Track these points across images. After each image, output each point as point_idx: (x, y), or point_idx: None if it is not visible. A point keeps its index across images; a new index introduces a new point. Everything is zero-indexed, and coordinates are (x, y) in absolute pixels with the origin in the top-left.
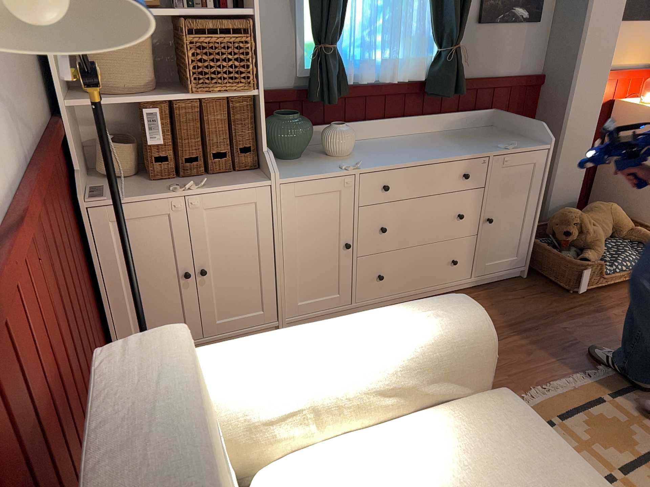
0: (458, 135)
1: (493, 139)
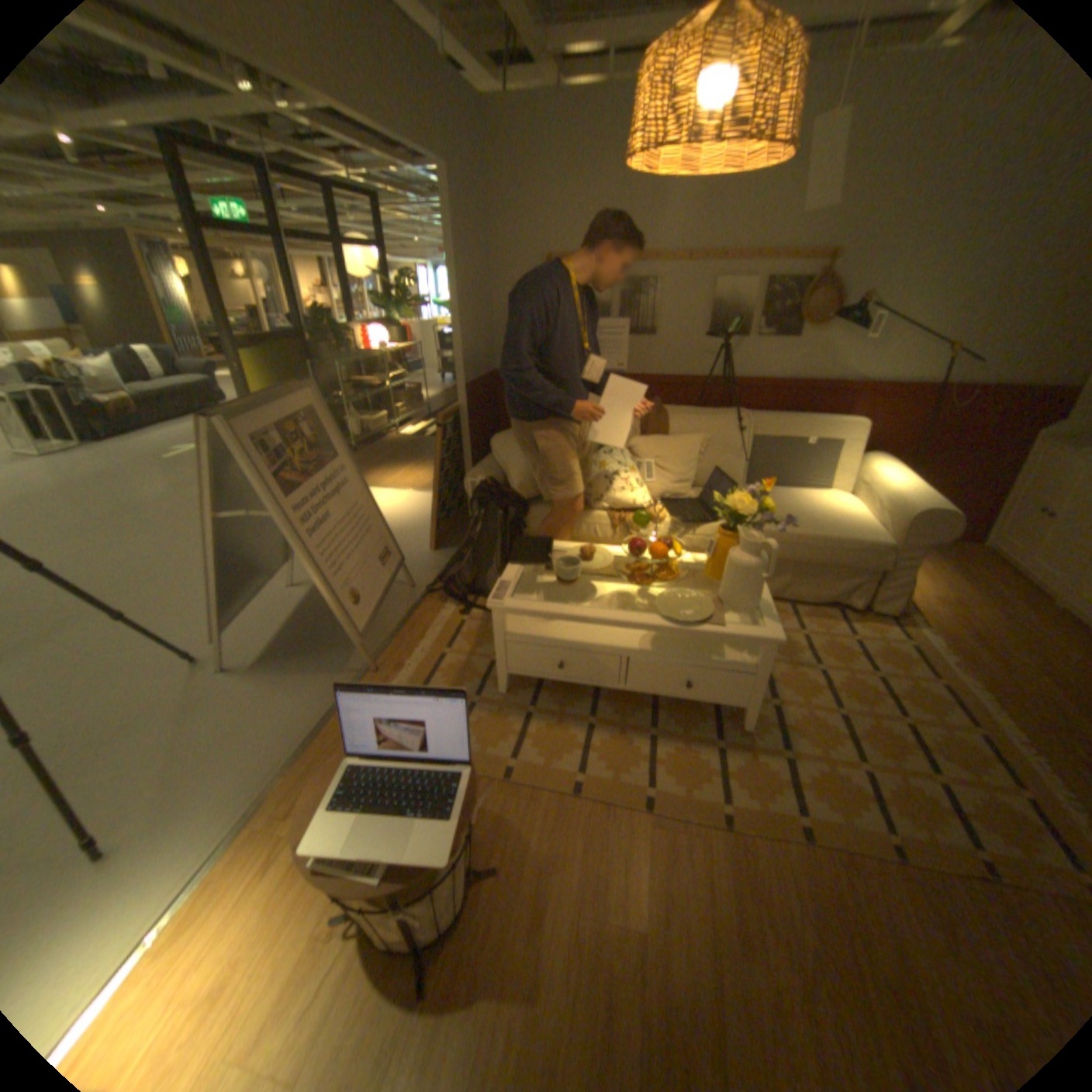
0: None
1: None
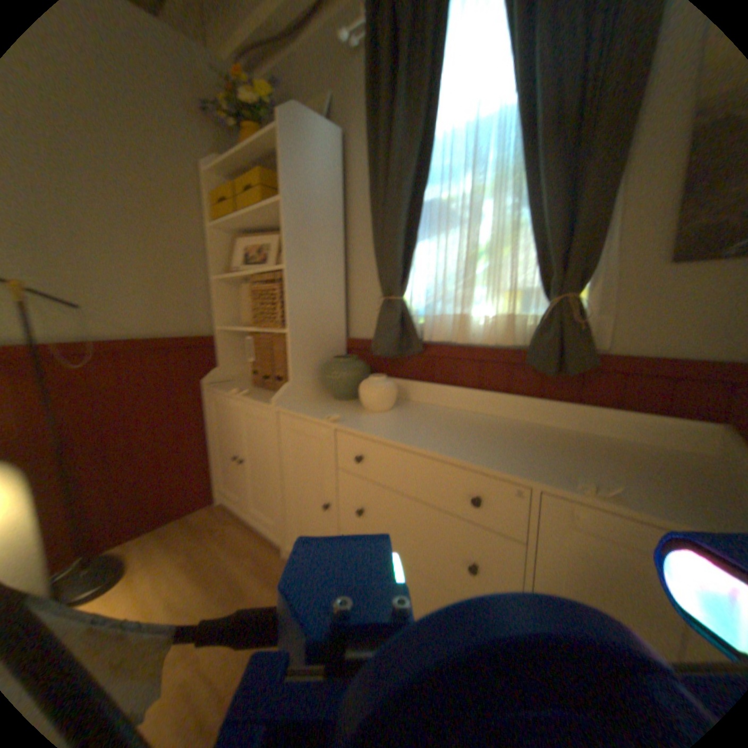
0: (583, 443)
1: (625, 471)
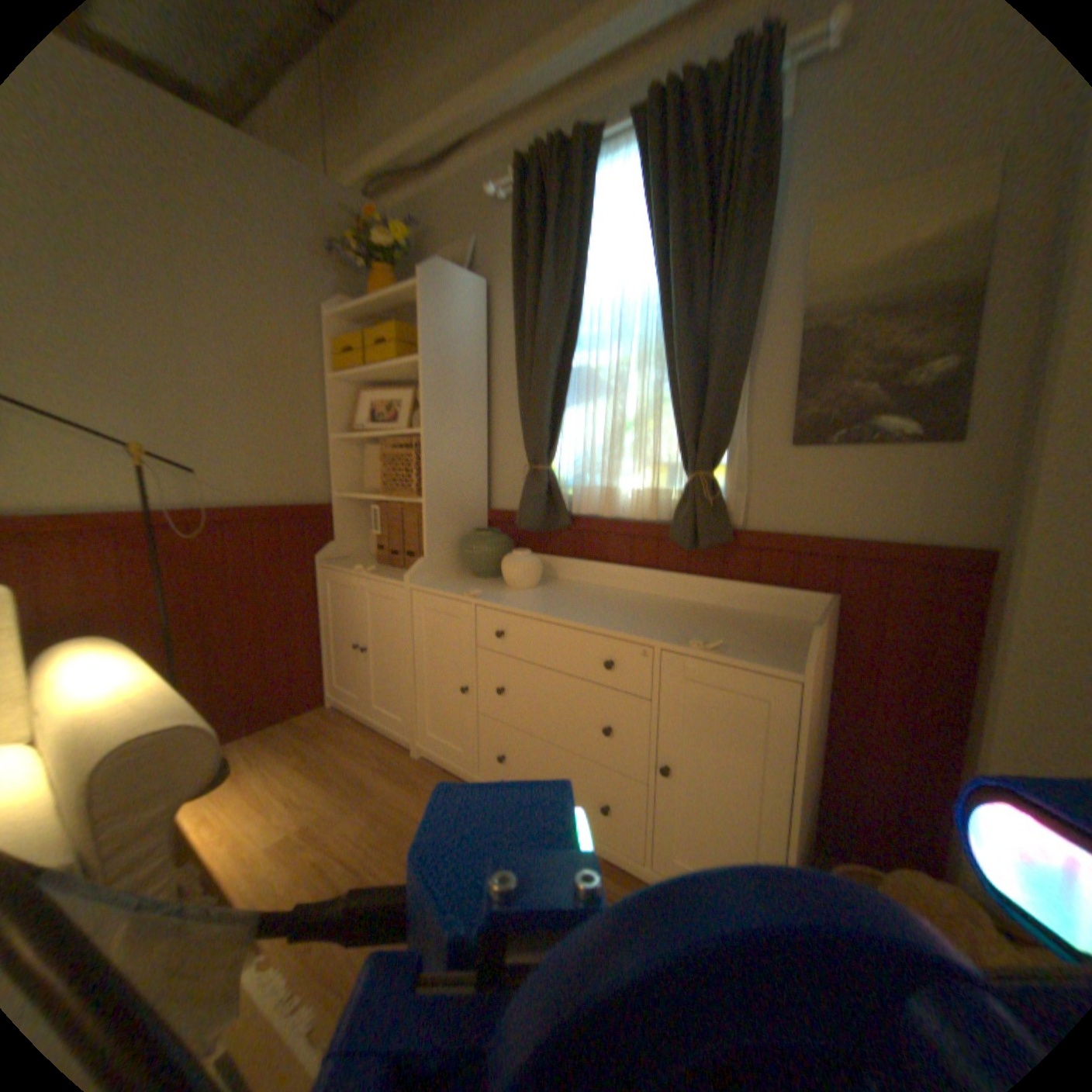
0: (717, 615)
1: (739, 634)
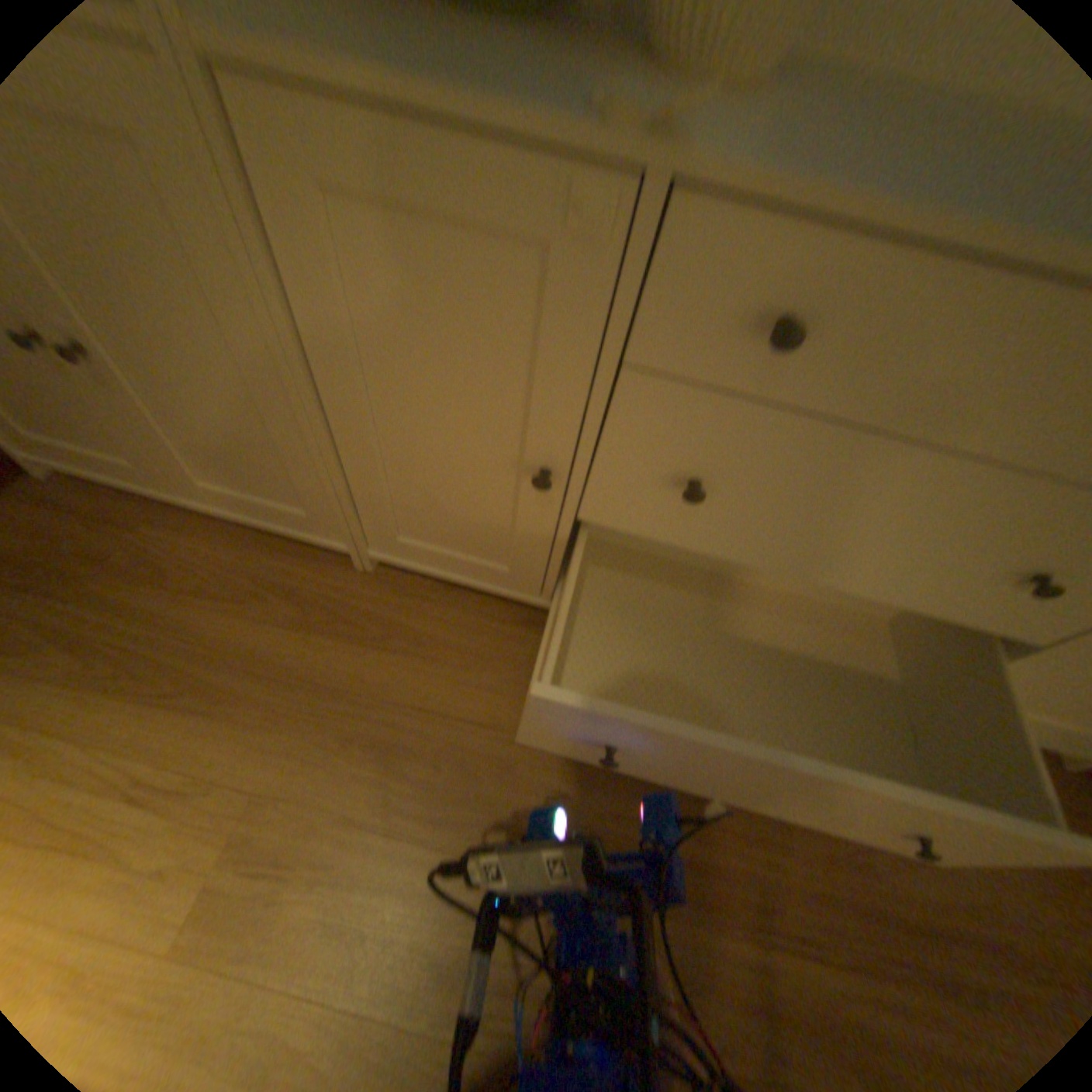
0: None
1: None
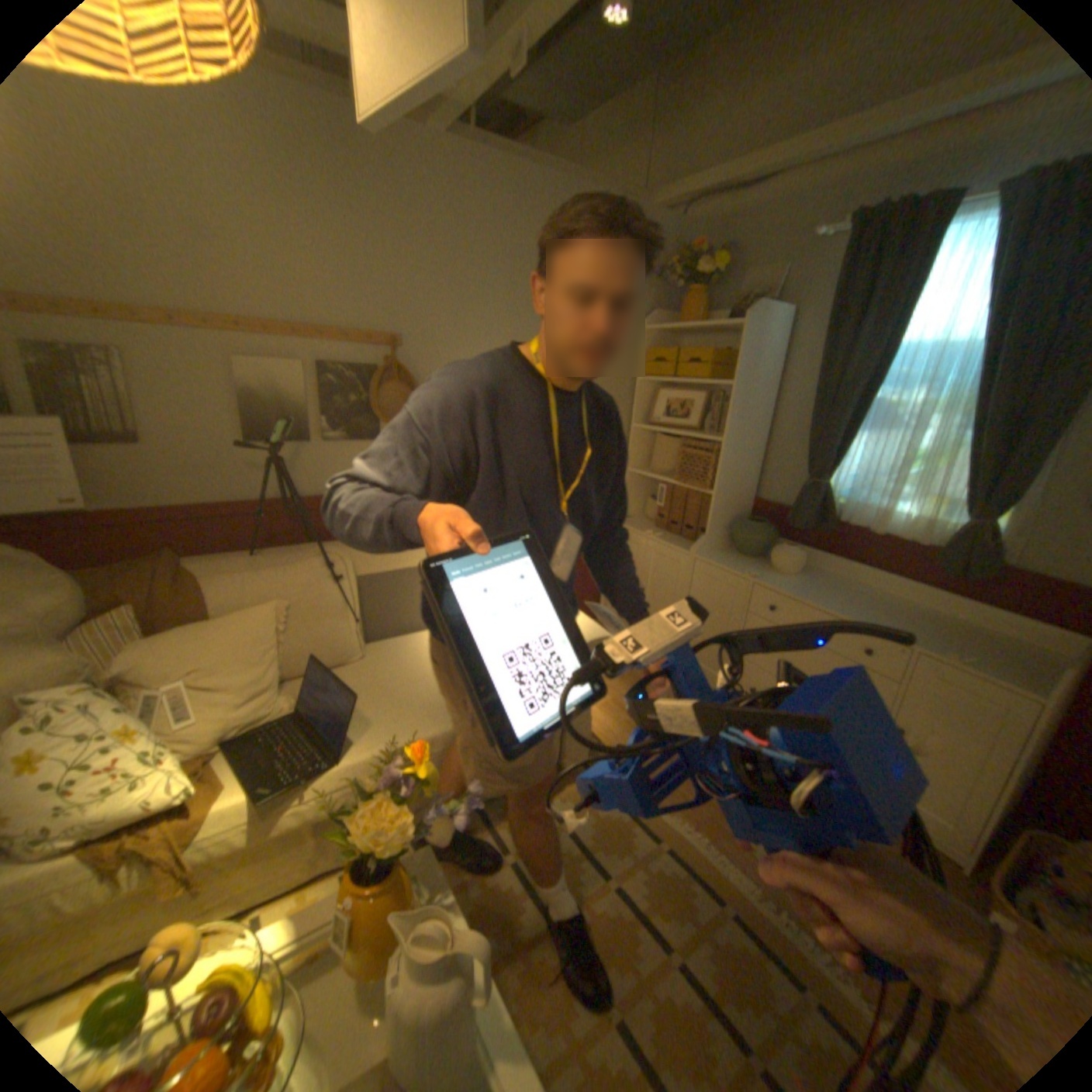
0: (968, 631)
1: (990, 654)
